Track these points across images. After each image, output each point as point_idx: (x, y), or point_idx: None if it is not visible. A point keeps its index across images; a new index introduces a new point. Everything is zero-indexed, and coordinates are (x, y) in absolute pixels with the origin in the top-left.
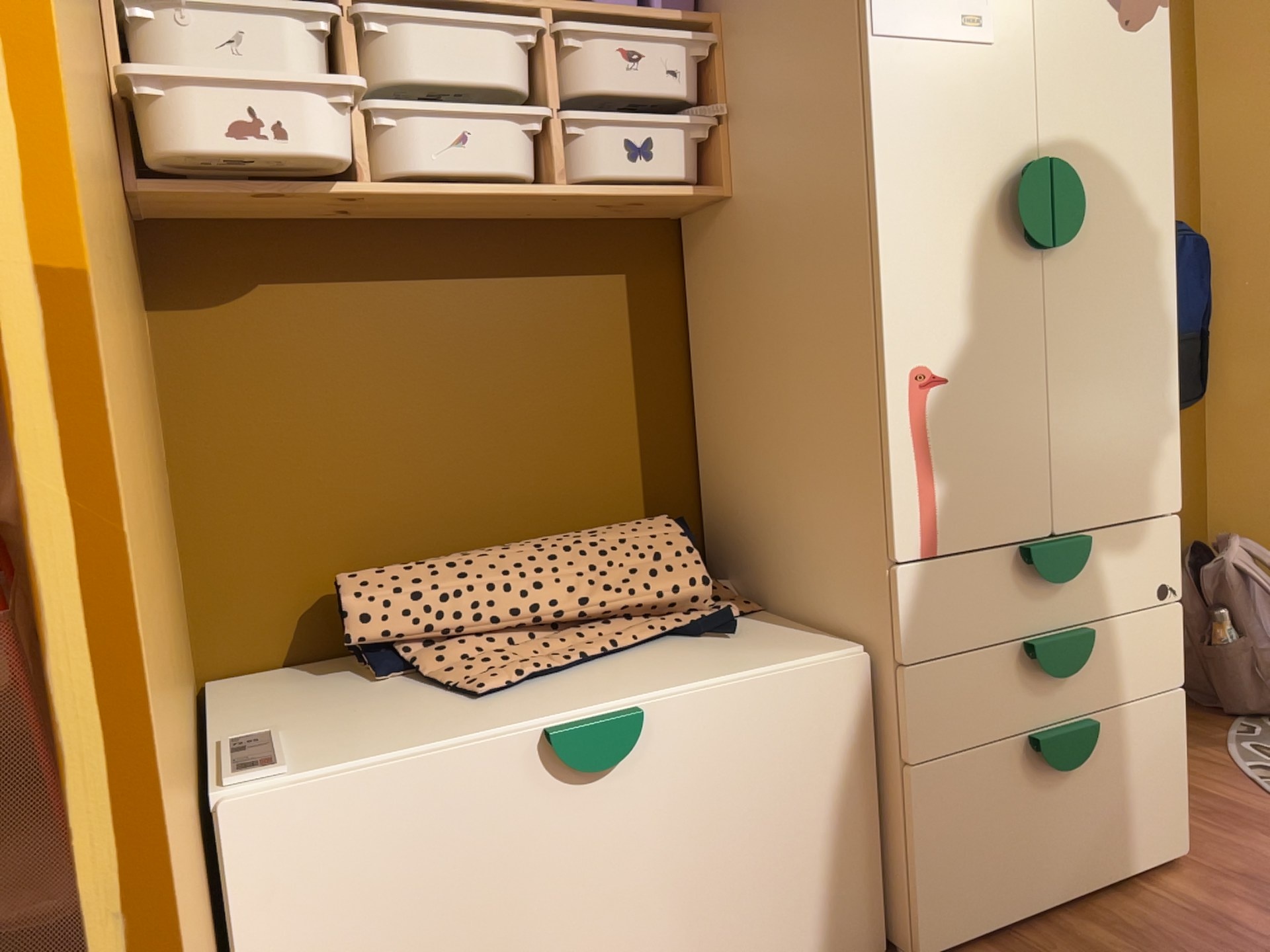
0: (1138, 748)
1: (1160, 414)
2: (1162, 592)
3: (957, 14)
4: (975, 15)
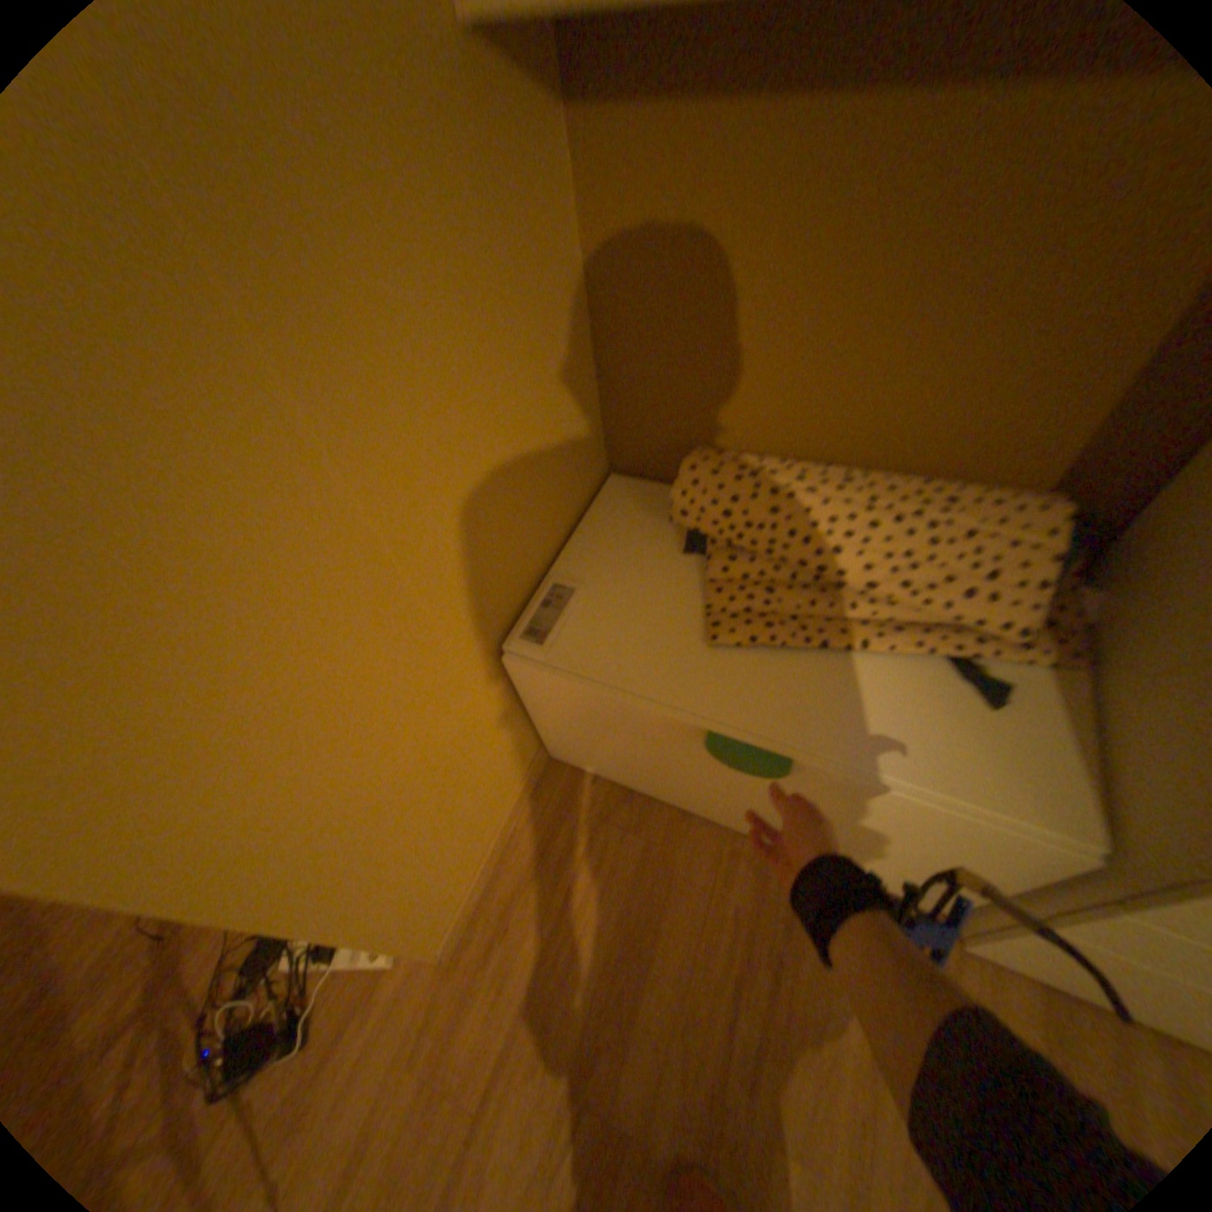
0: None
1: None
2: None
3: None
4: None
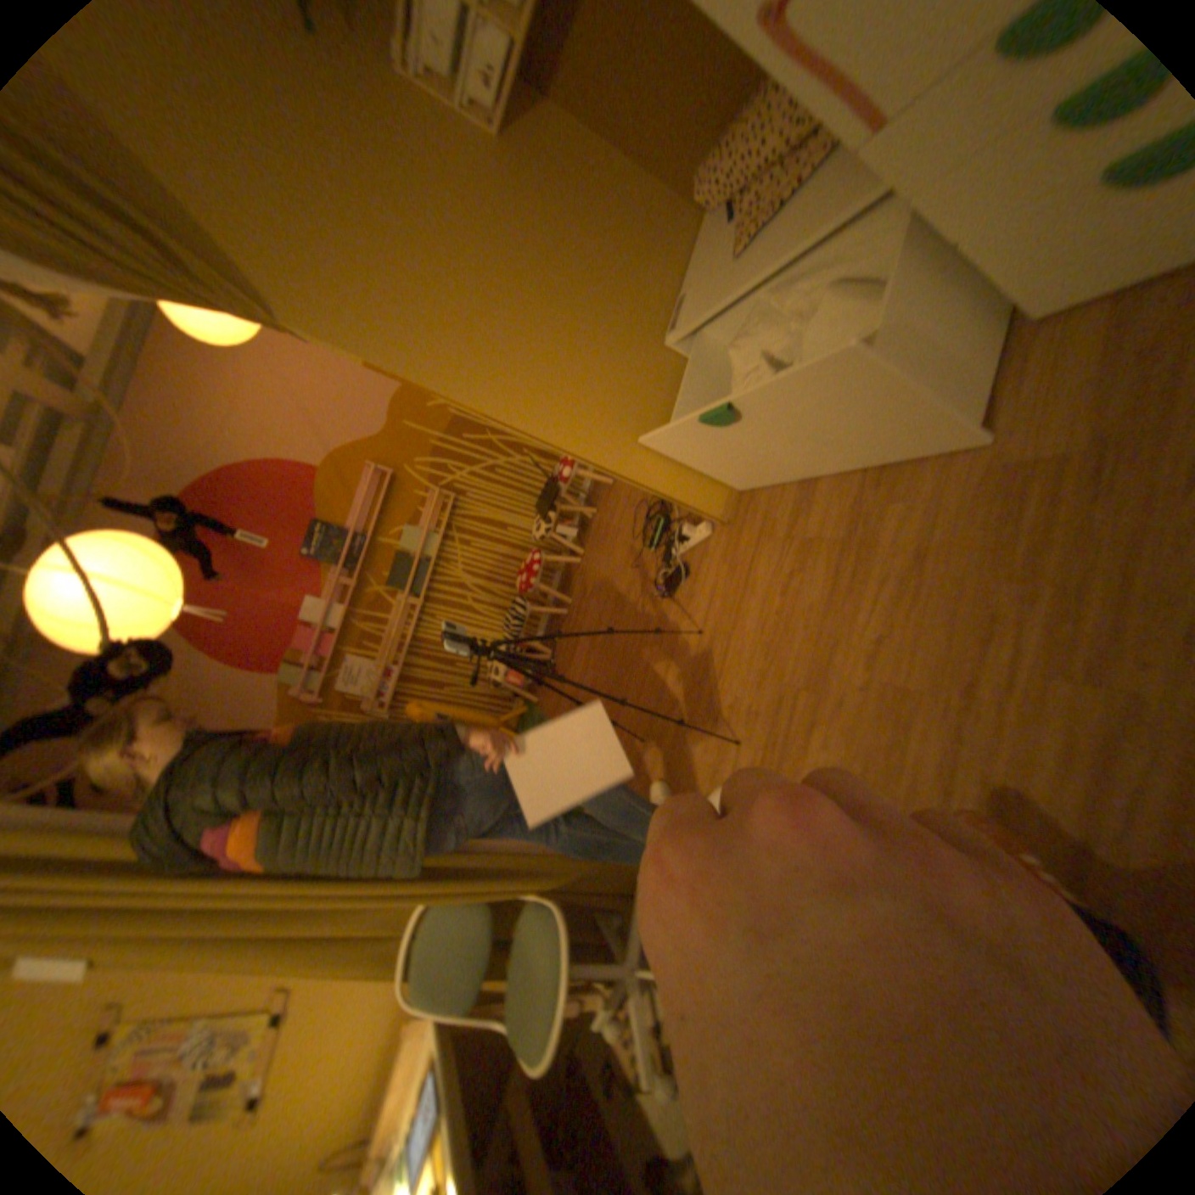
0: None
1: None
2: None
3: None
4: None
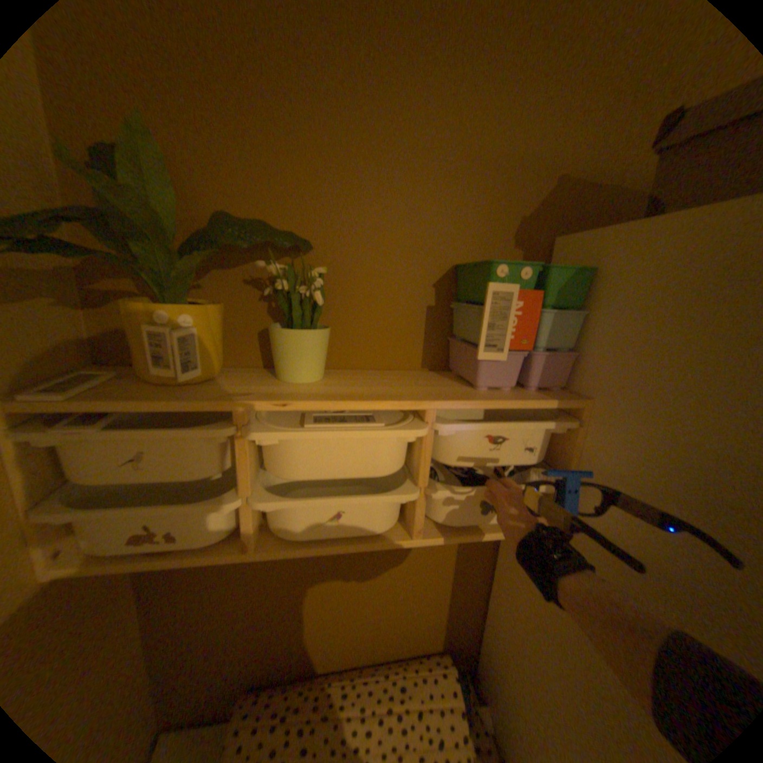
0: None
1: None
2: None
3: None
4: None
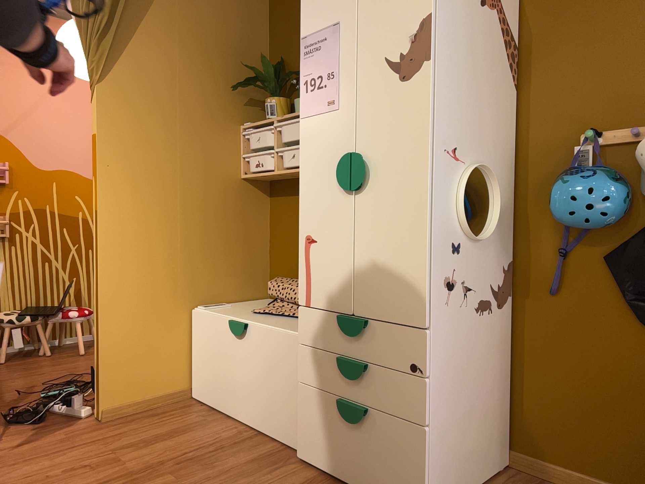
0: (393, 442)
1: (413, 273)
2: (413, 369)
3: (326, 101)
4: (332, 99)
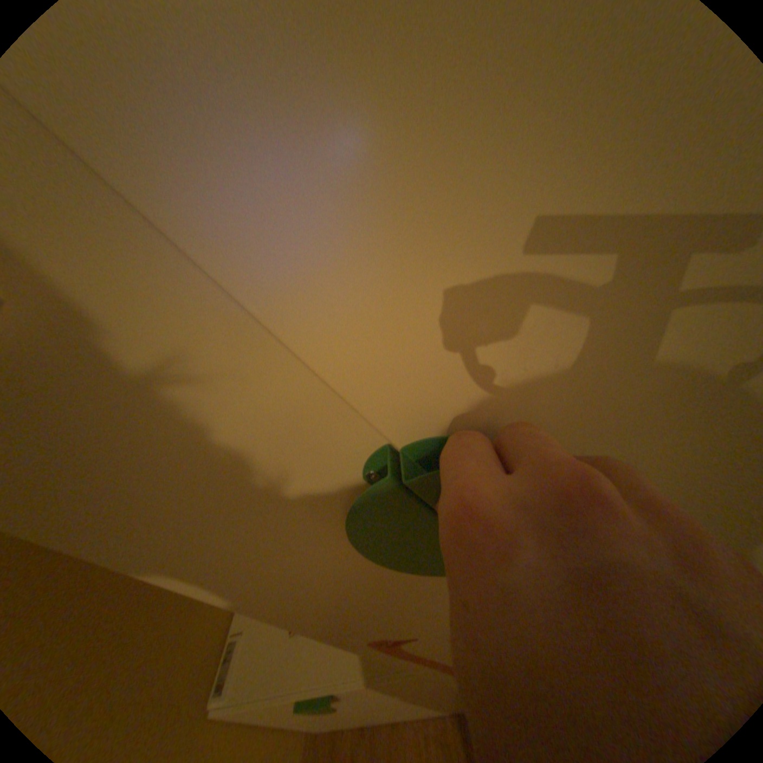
0: None
1: None
2: None
3: None
4: None
